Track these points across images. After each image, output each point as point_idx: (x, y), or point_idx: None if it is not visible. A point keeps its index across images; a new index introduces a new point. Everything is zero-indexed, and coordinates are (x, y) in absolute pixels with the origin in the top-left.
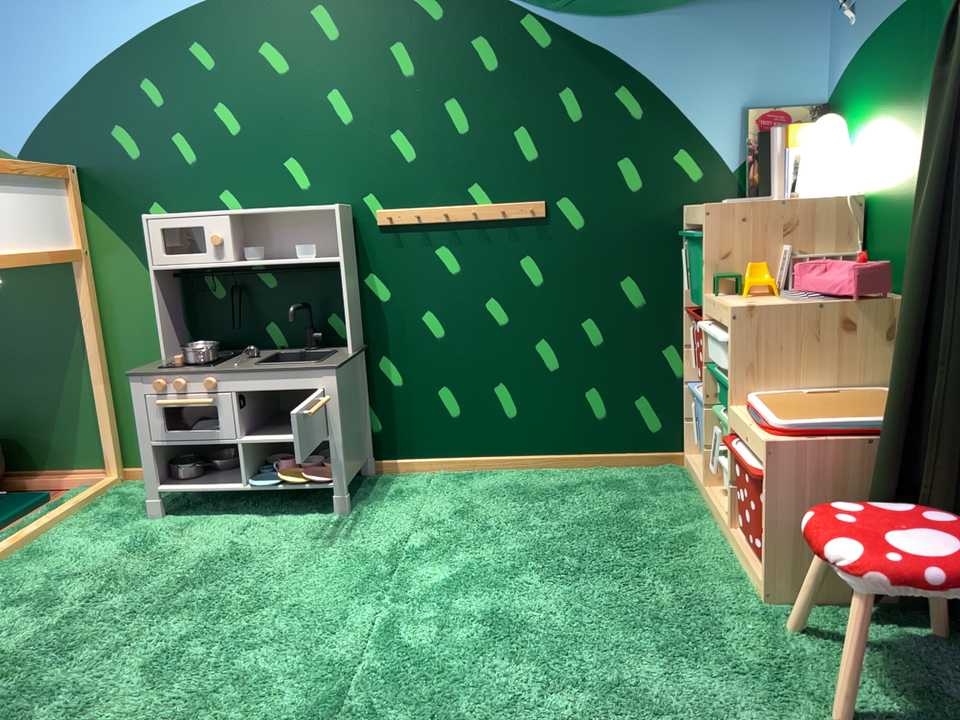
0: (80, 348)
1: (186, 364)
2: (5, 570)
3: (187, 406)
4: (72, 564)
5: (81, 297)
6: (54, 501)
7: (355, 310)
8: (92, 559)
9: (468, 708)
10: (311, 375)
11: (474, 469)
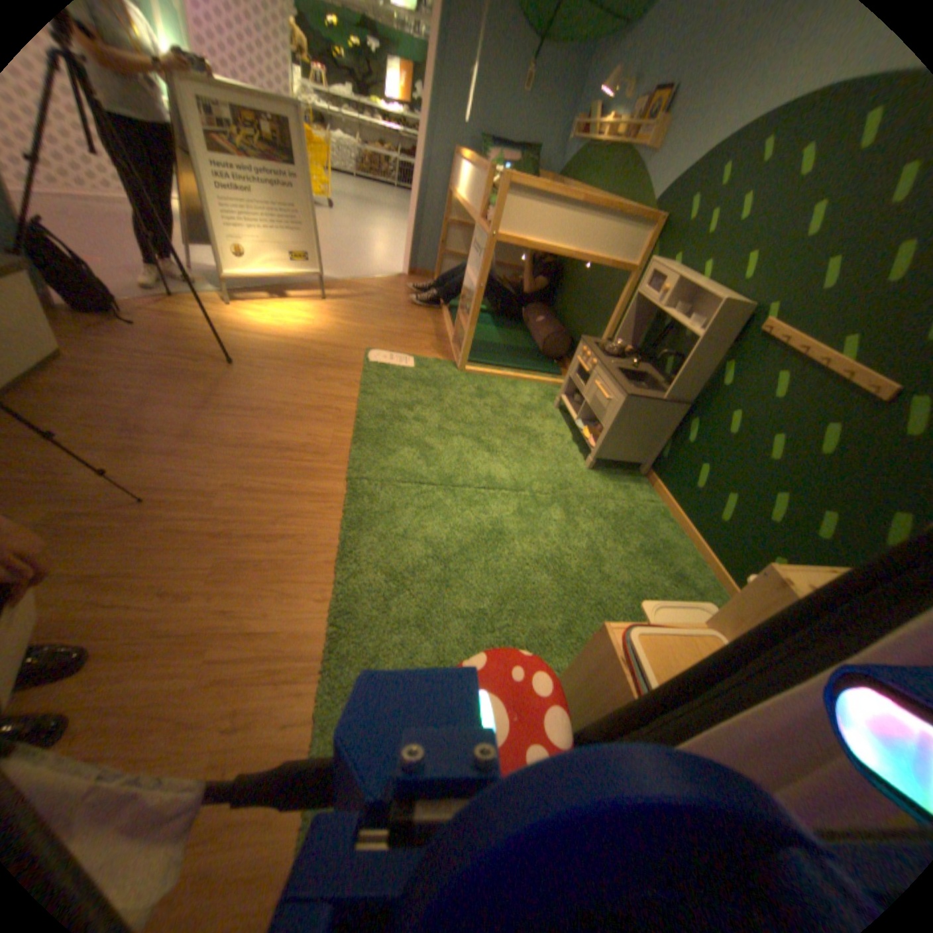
0: (613, 319)
1: (601, 348)
2: (500, 382)
3: (581, 367)
4: (509, 396)
5: (627, 293)
6: (560, 378)
7: (706, 379)
8: (515, 399)
9: (428, 526)
10: (619, 390)
11: (680, 523)
